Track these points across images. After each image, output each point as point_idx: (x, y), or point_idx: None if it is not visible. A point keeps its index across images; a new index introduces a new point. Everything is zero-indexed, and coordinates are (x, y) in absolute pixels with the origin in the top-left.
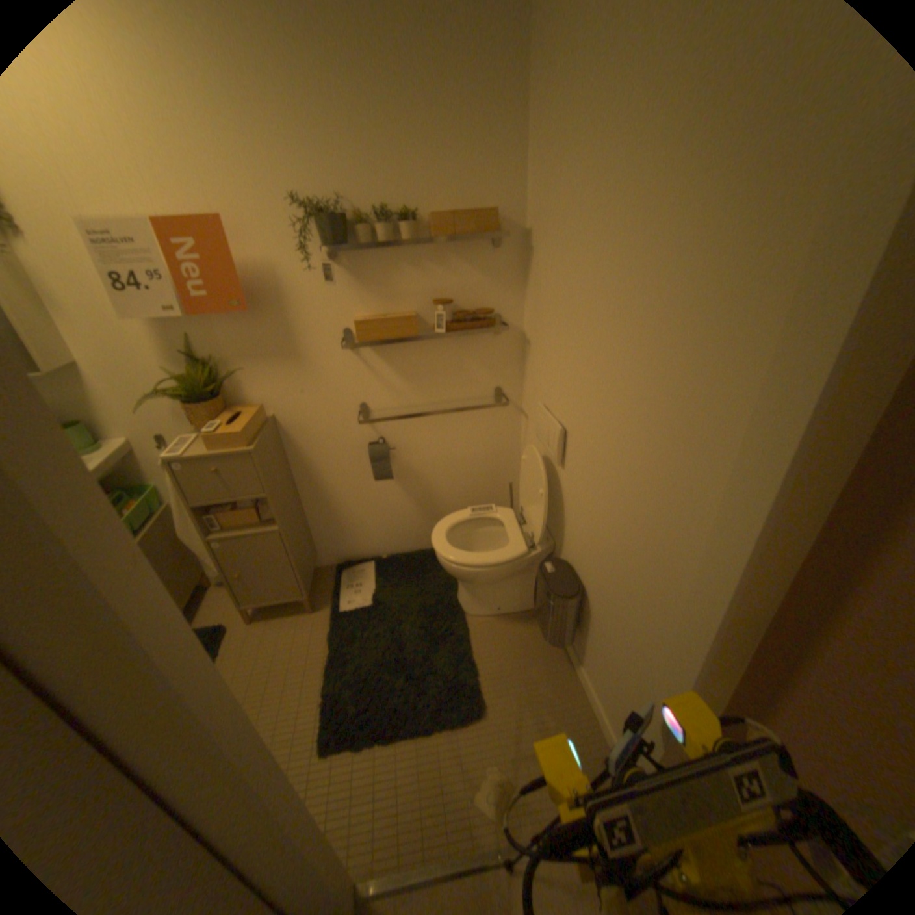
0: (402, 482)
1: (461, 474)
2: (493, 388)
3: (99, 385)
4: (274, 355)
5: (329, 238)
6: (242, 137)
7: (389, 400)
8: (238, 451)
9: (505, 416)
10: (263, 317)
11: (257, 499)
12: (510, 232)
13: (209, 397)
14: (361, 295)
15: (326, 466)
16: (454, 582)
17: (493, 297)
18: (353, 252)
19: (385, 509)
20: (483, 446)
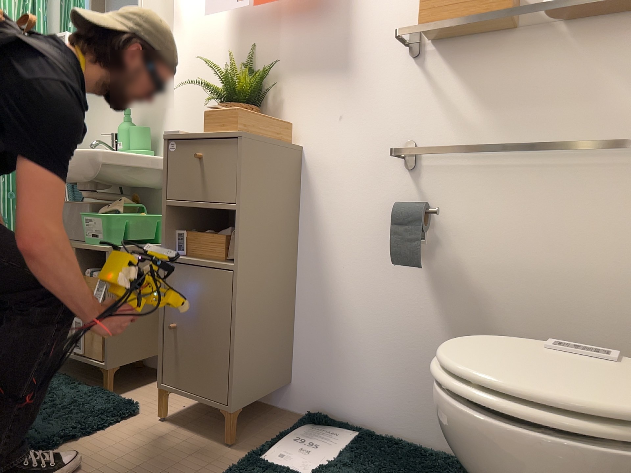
0: (439, 291)
1: (555, 306)
2: None
3: (179, 100)
4: (323, 69)
5: None
6: None
7: (448, 139)
8: (229, 134)
9: None
10: (325, 23)
11: (227, 208)
12: None
13: (245, 105)
14: None
15: (339, 233)
16: None
17: None
18: None
19: (402, 334)
20: (613, 253)
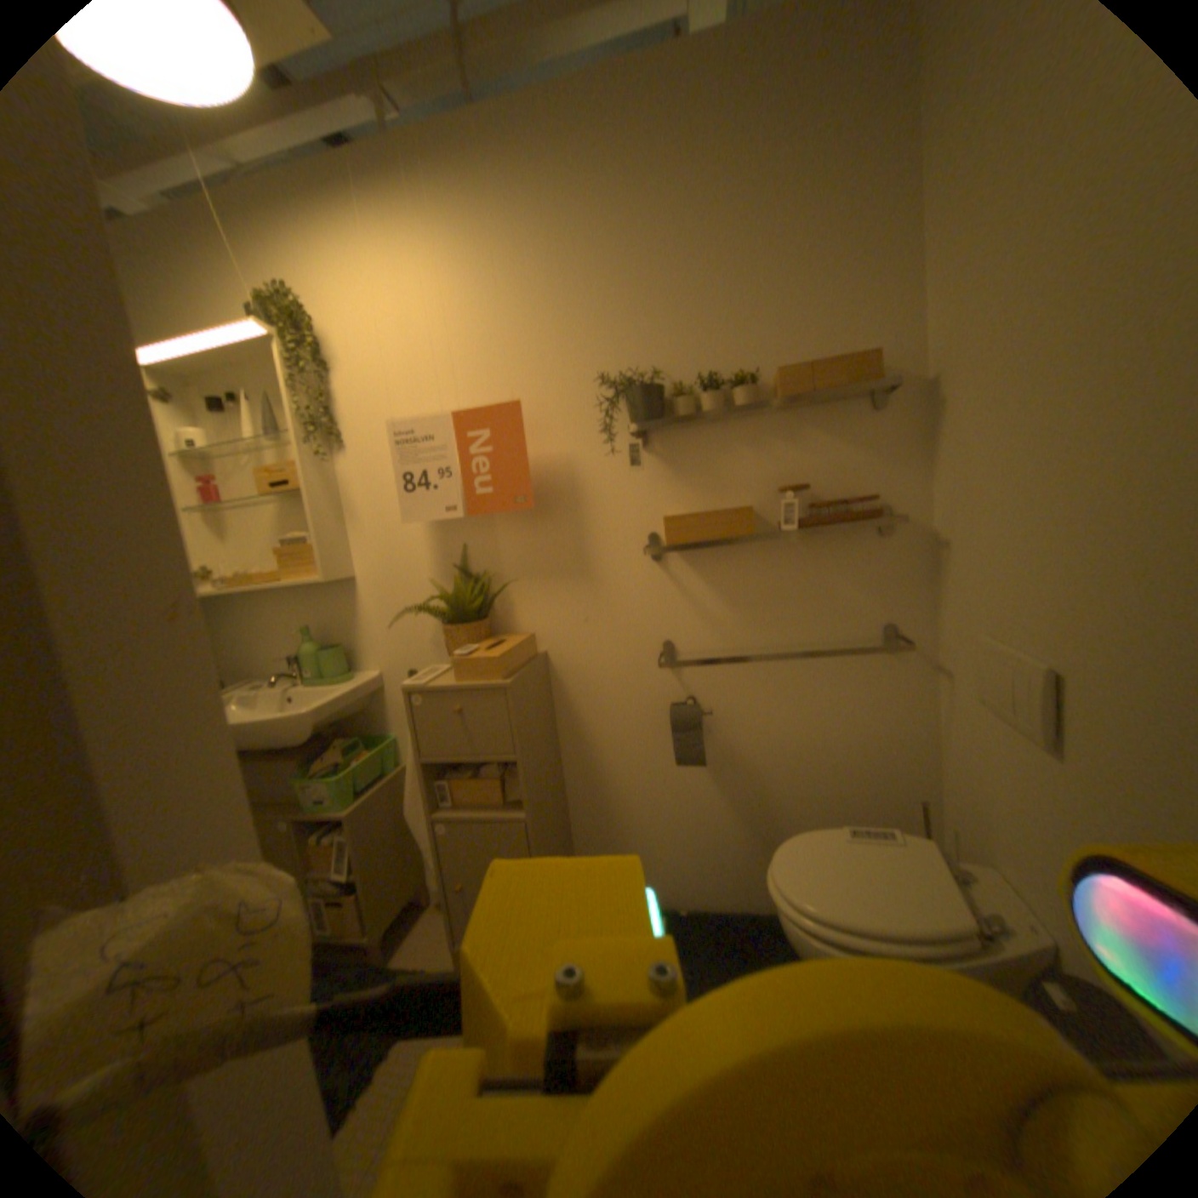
0: (722, 775)
1: (828, 773)
2: (885, 621)
3: (370, 602)
4: (558, 567)
5: (640, 410)
6: (557, 322)
7: (708, 635)
8: (492, 682)
9: (910, 672)
10: (552, 518)
11: (505, 760)
12: (907, 373)
13: (475, 617)
14: (676, 484)
15: (608, 733)
16: None
17: (879, 475)
18: (671, 430)
19: (692, 819)
20: (869, 724)
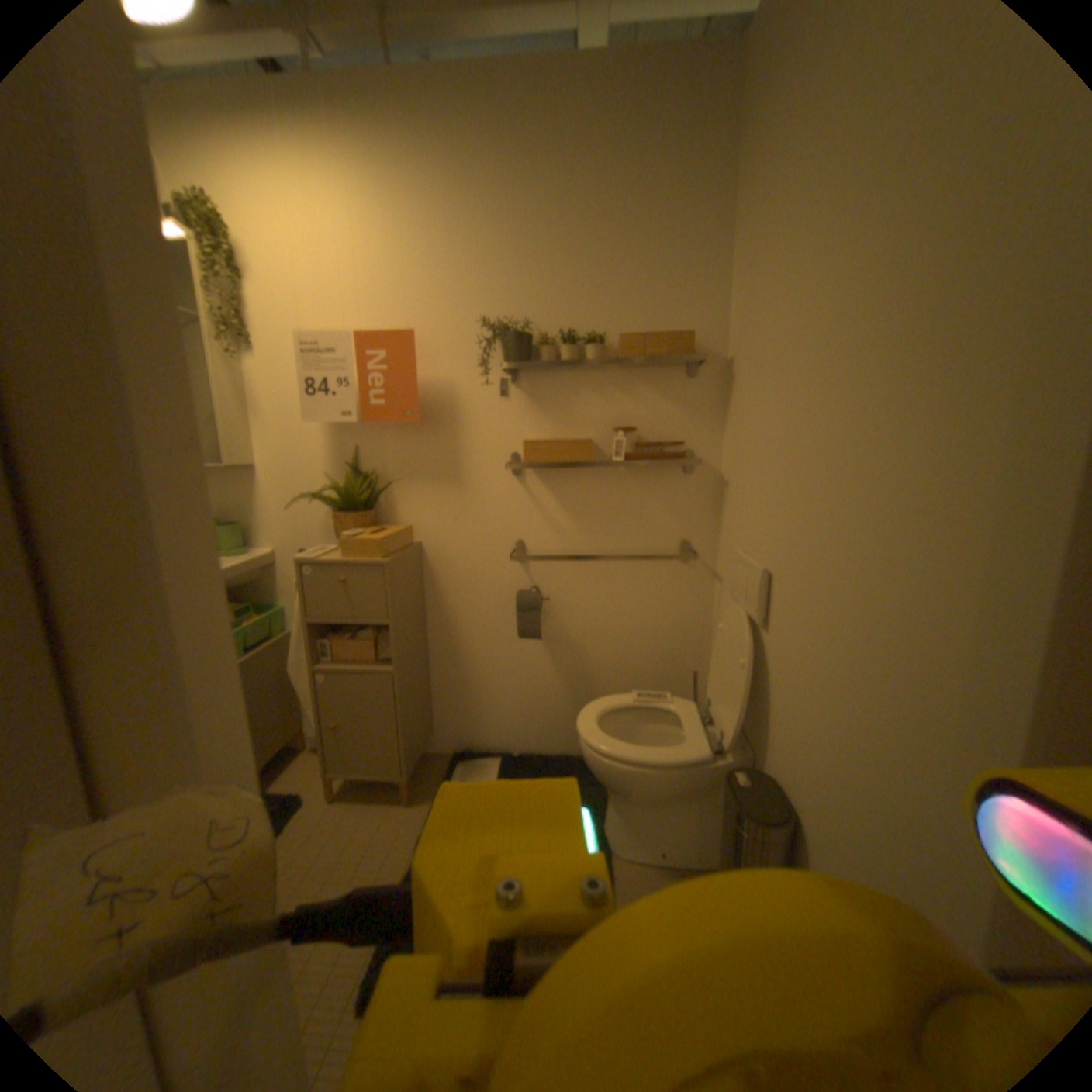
0: (554, 648)
1: (632, 649)
2: (682, 537)
3: (267, 488)
4: (436, 473)
5: (511, 352)
6: (450, 268)
7: (552, 538)
8: (373, 559)
9: (695, 576)
10: (433, 432)
11: (380, 623)
12: (710, 351)
13: (362, 508)
14: (537, 415)
15: (467, 611)
16: (606, 804)
17: (687, 426)
18: (536, 371)
19: (528, 682)
20: (664, 614)
